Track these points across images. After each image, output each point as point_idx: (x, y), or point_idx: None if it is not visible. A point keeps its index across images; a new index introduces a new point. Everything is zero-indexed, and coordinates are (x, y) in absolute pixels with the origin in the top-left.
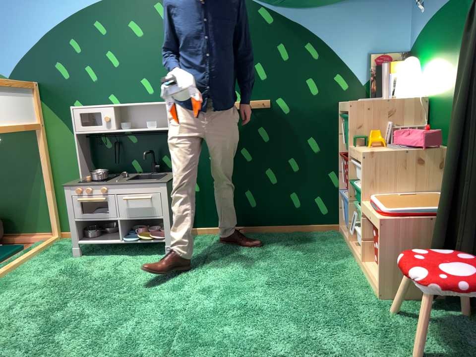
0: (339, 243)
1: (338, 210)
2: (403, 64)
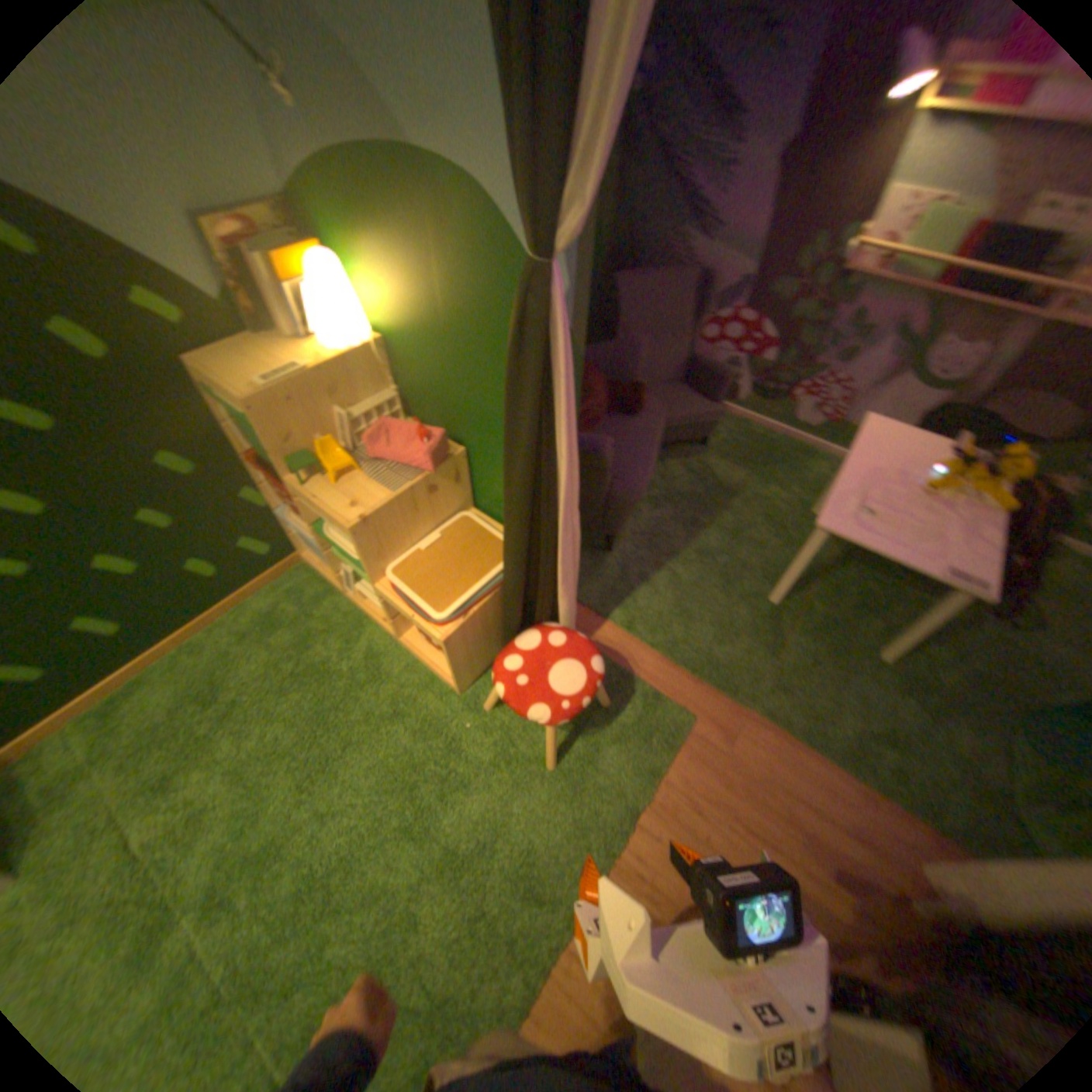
0: (326, 597)
1: (286, 538)
2: (299, 255)
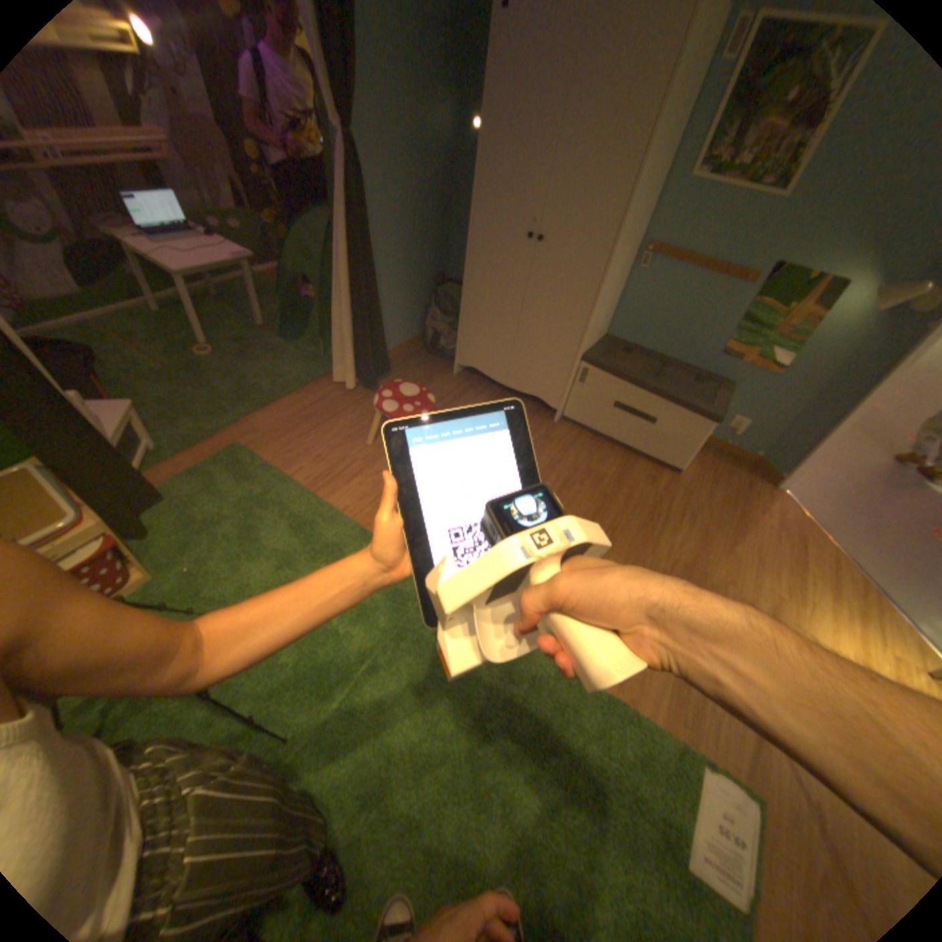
0: None
1: None
2: None
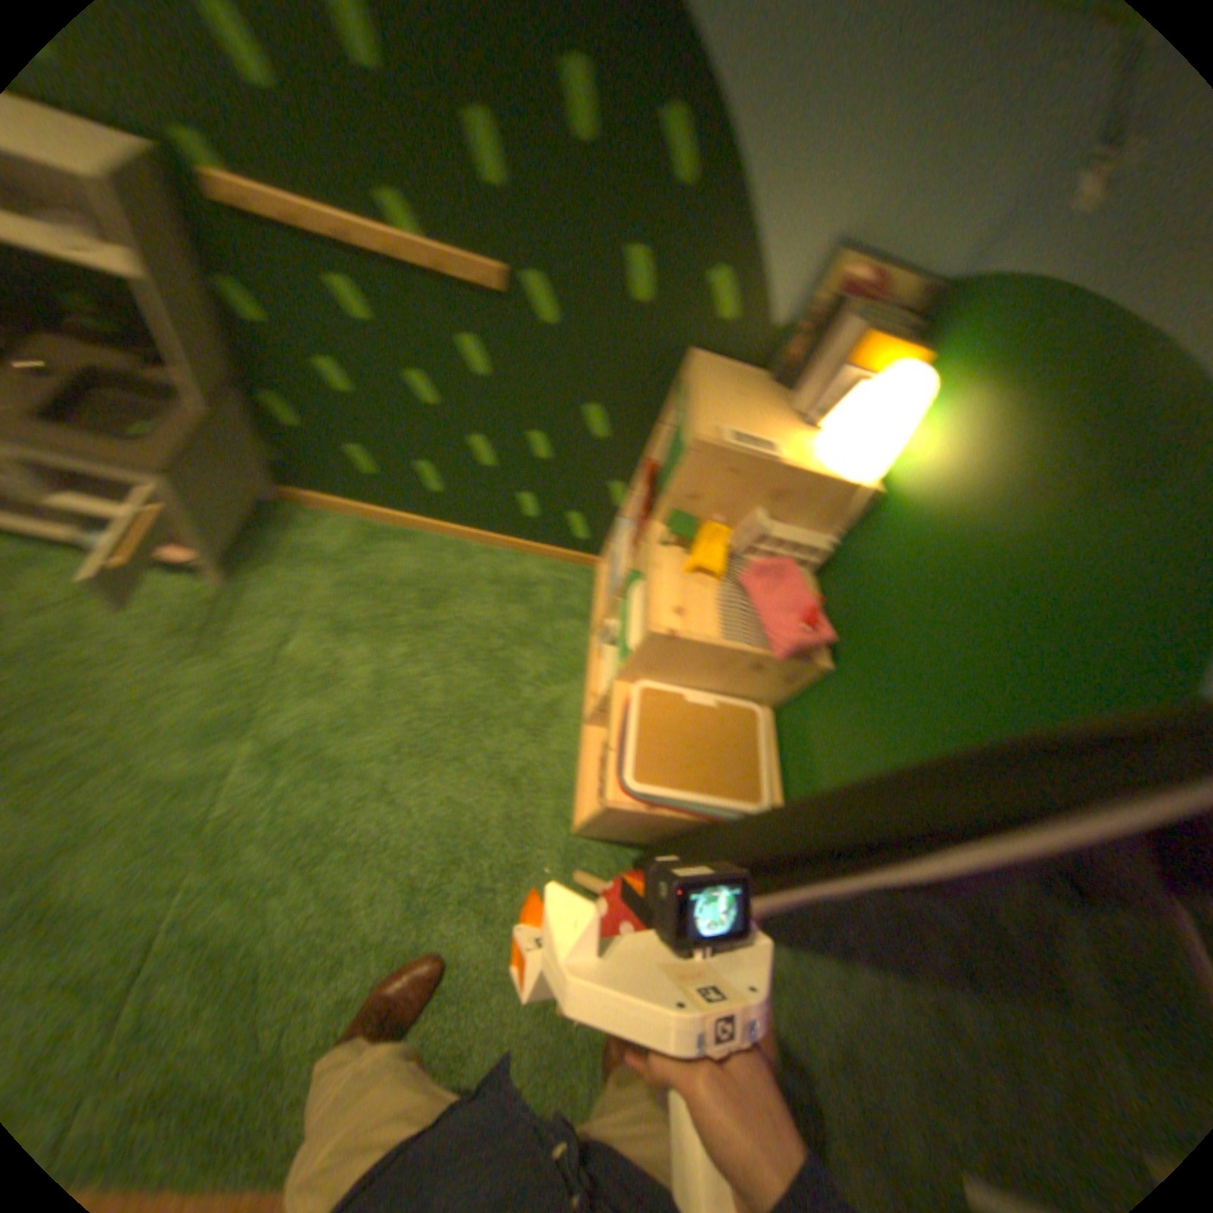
0: (577, 621)
1: (603, 545)
2: (897, 355)
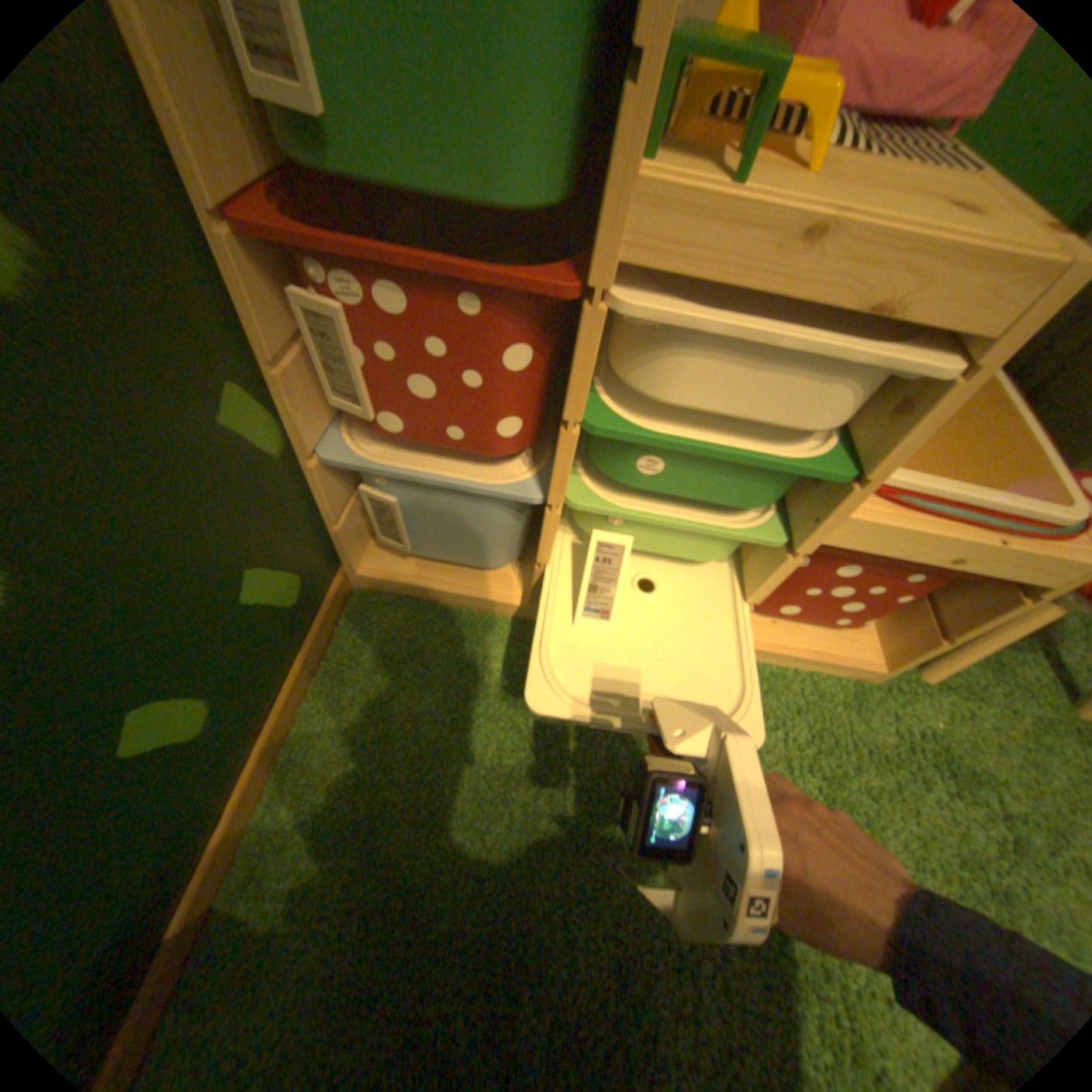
0: (482, 630)
1: (331, 534)
2: None
